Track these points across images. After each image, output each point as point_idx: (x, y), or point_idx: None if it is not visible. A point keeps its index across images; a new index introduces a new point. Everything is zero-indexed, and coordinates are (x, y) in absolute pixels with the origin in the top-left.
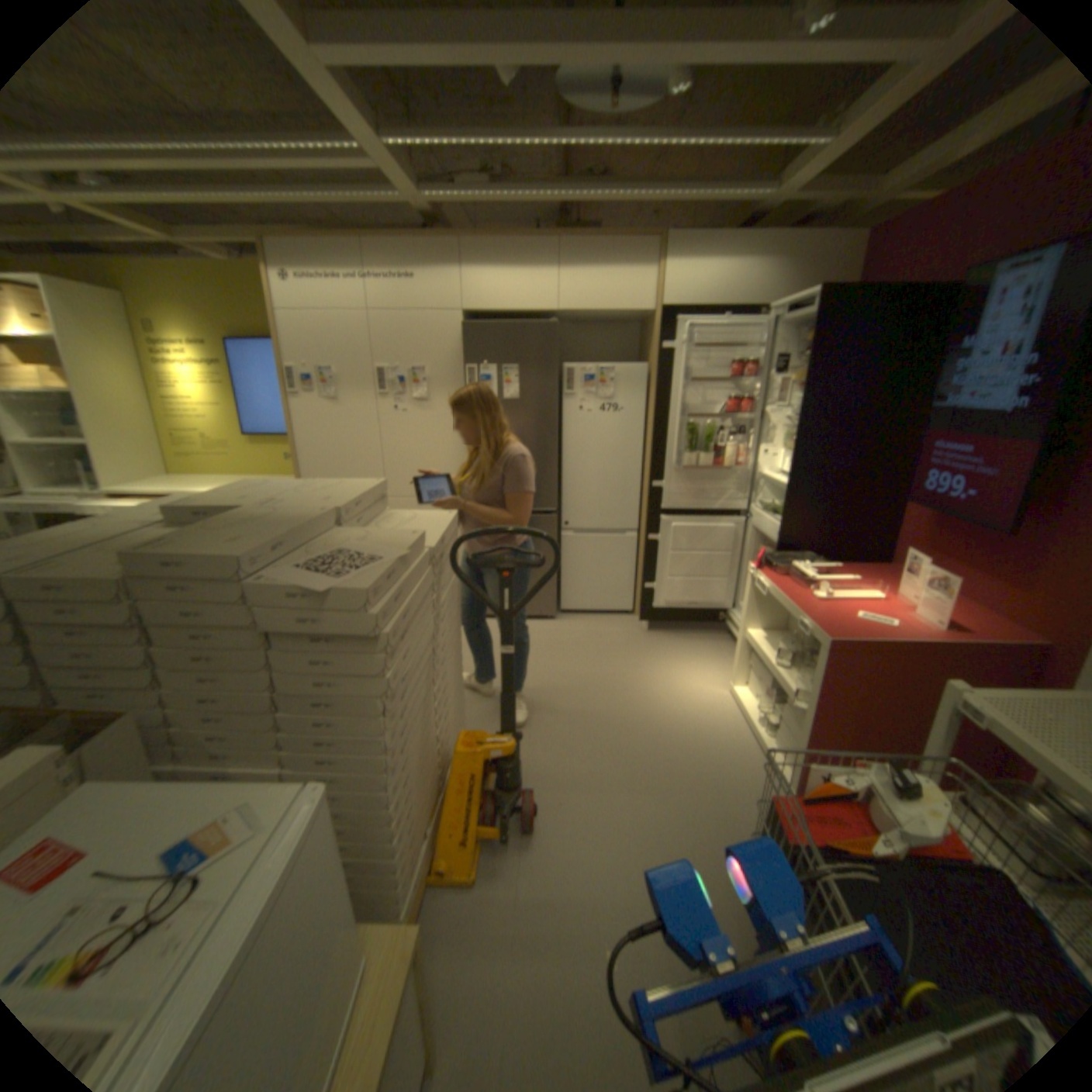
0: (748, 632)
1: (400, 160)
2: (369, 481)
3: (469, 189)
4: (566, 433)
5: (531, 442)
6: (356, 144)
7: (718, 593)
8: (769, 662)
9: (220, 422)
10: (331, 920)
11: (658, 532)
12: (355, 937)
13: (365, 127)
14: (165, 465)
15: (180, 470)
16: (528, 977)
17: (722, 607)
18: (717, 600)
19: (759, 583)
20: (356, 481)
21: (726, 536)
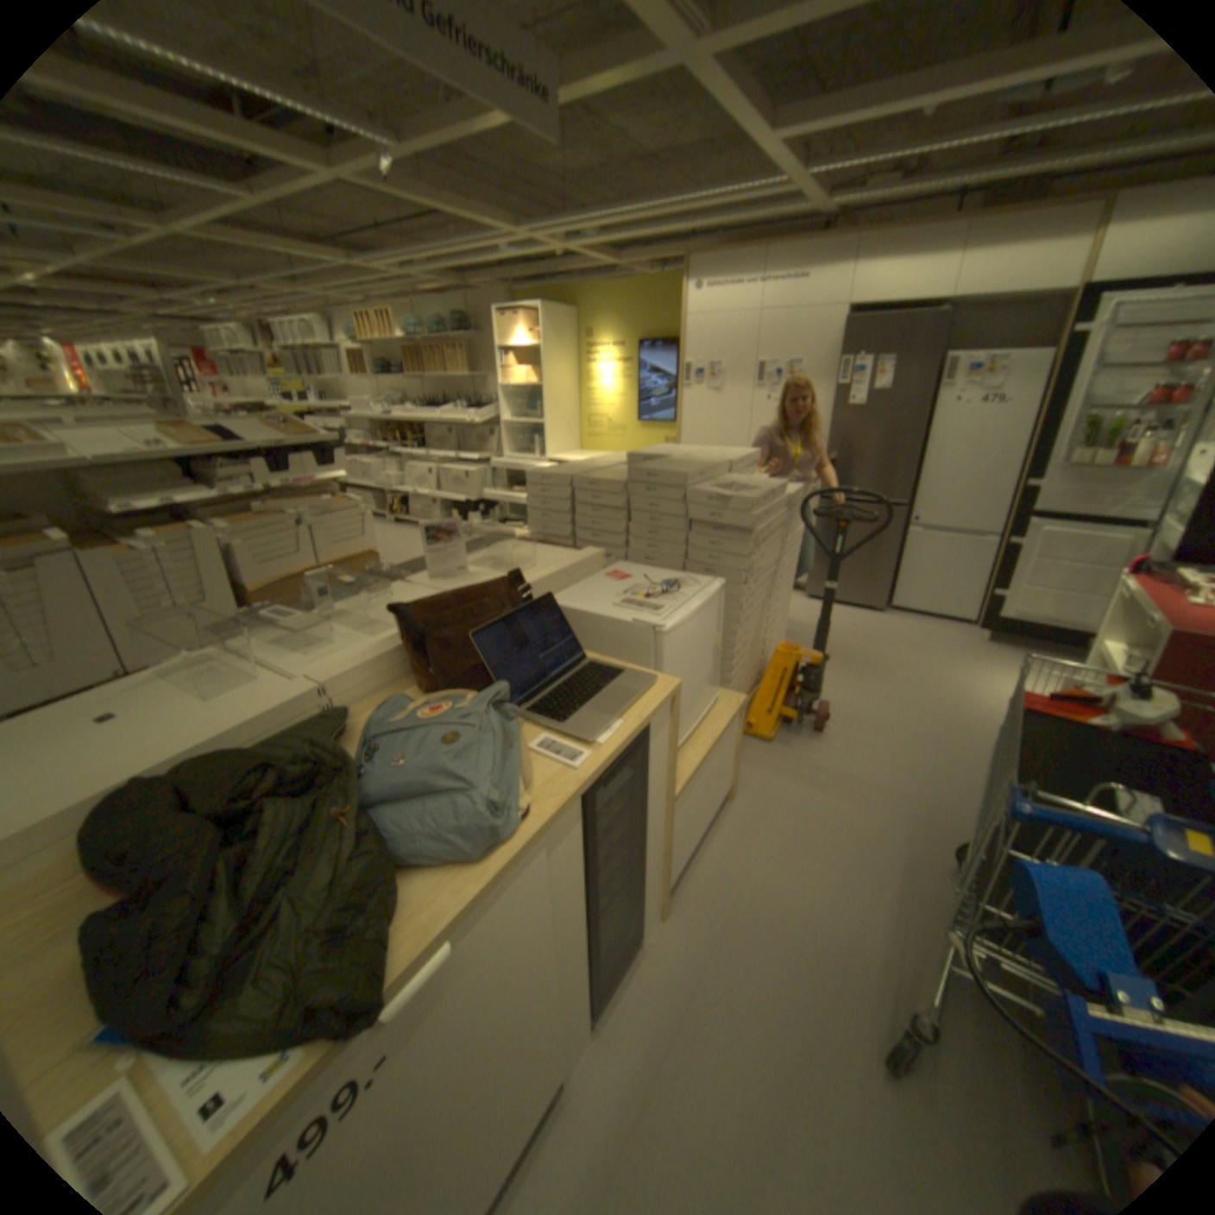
0: (1105, 643)
1: (818, 181)
2: (746, 451)
3: (878, 190)
4: (936, 425)
5: (895, 433)
6: (784, 176)
7: (1093, 614)
8: (1118, 670)
9: (622, 411)
10: (707, 667)
11: (1025, 536)
12: (717, 681)
13: (796, 168)
14: (580, 444)
15: (588, 449)
16: (802, 794)
17: (1095, 632)
18: (1089, 622)
19: (1127, 589)
20: (737, 451)
21: (1119, 549)
